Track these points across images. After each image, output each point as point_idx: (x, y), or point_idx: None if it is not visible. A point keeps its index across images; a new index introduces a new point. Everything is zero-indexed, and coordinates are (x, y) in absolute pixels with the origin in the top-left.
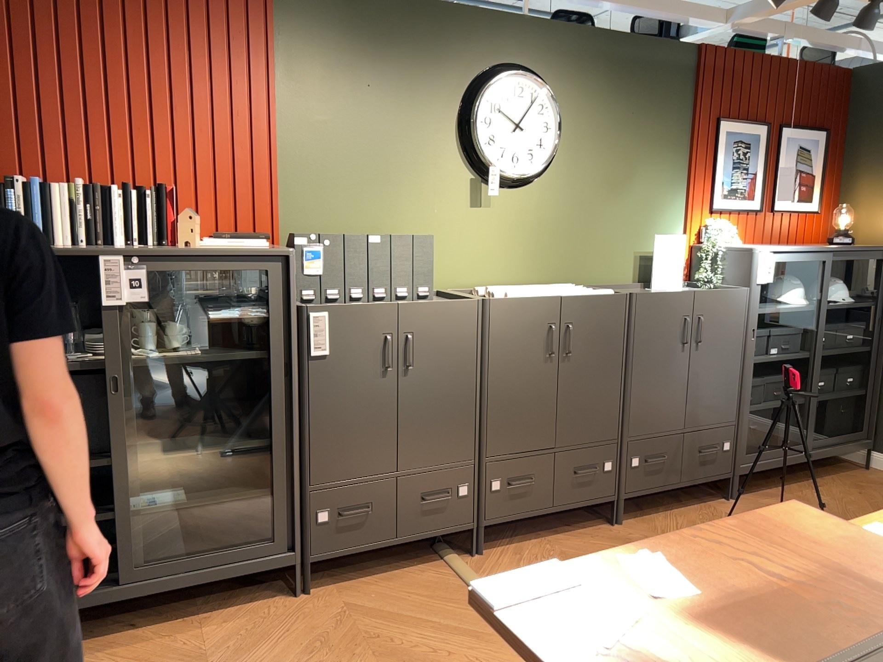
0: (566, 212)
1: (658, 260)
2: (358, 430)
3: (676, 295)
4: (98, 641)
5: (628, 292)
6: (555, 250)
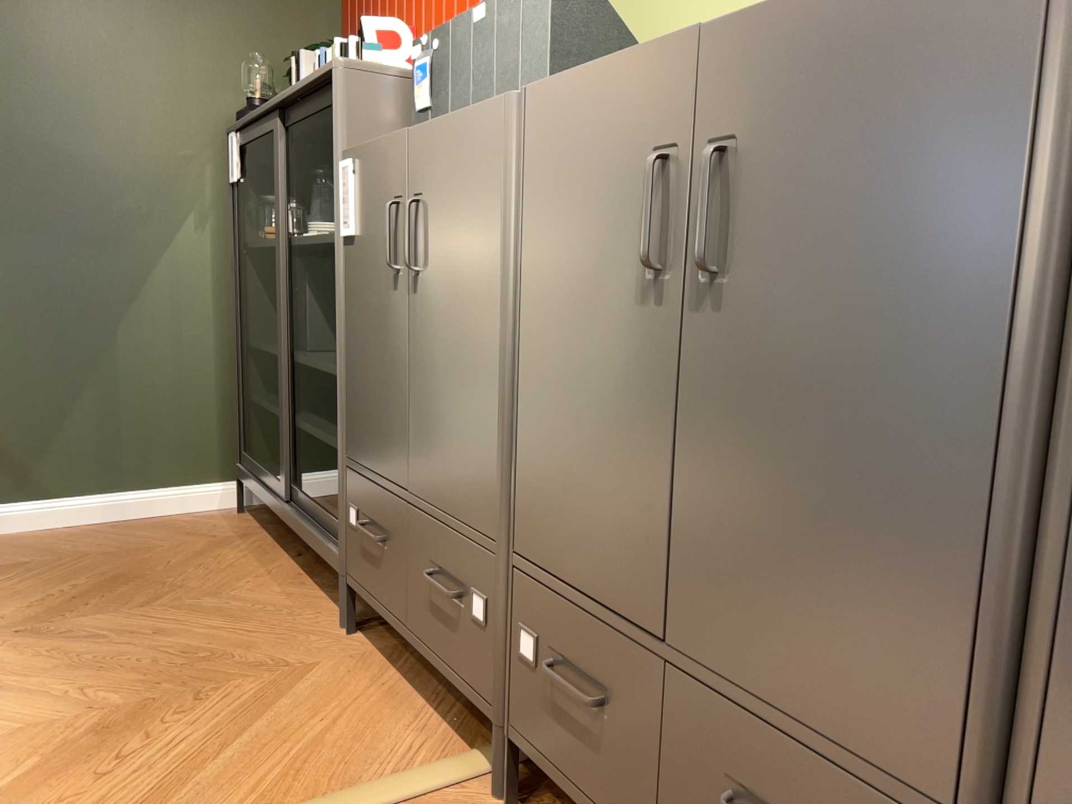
0: None
1: None
2: (376, 384)
3: None
4: (270, 548)
5: None
6: None
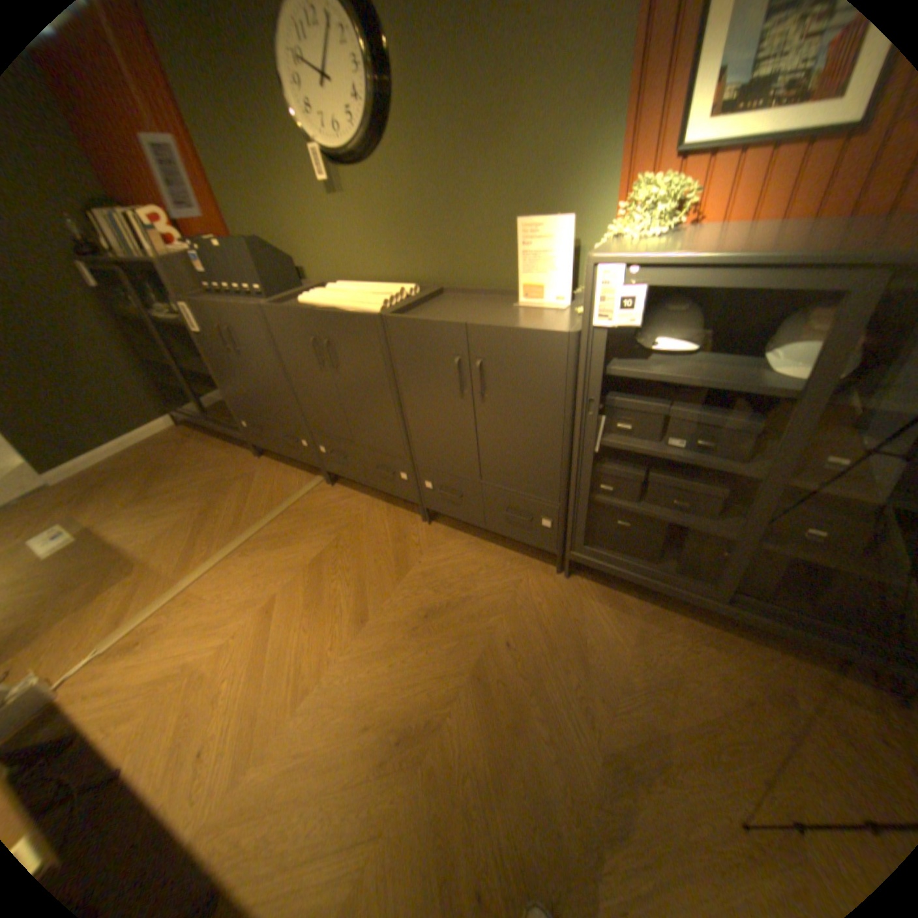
0: (419, 190)
1: (524, 260)
2: (237, 383)
3: (438, 326)
4: (205, 437)
5: (394, 312)
6: (417, 242)
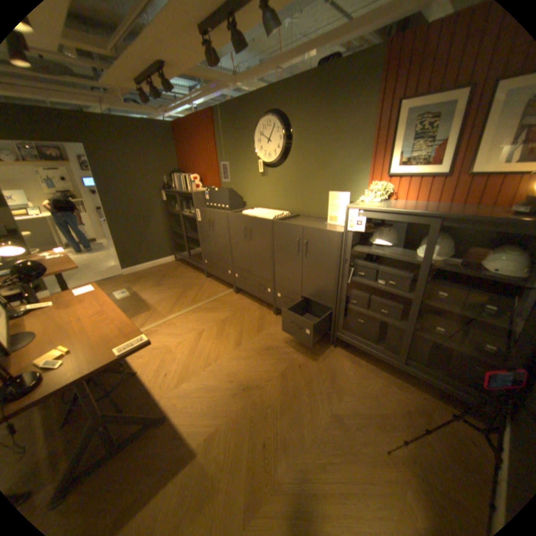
0: (296, 178)
1: (330, 206)
2: (208, 243)
3: (292, 226)
4: (186, 267)
5: (277, 220)
6: (292, 196)
